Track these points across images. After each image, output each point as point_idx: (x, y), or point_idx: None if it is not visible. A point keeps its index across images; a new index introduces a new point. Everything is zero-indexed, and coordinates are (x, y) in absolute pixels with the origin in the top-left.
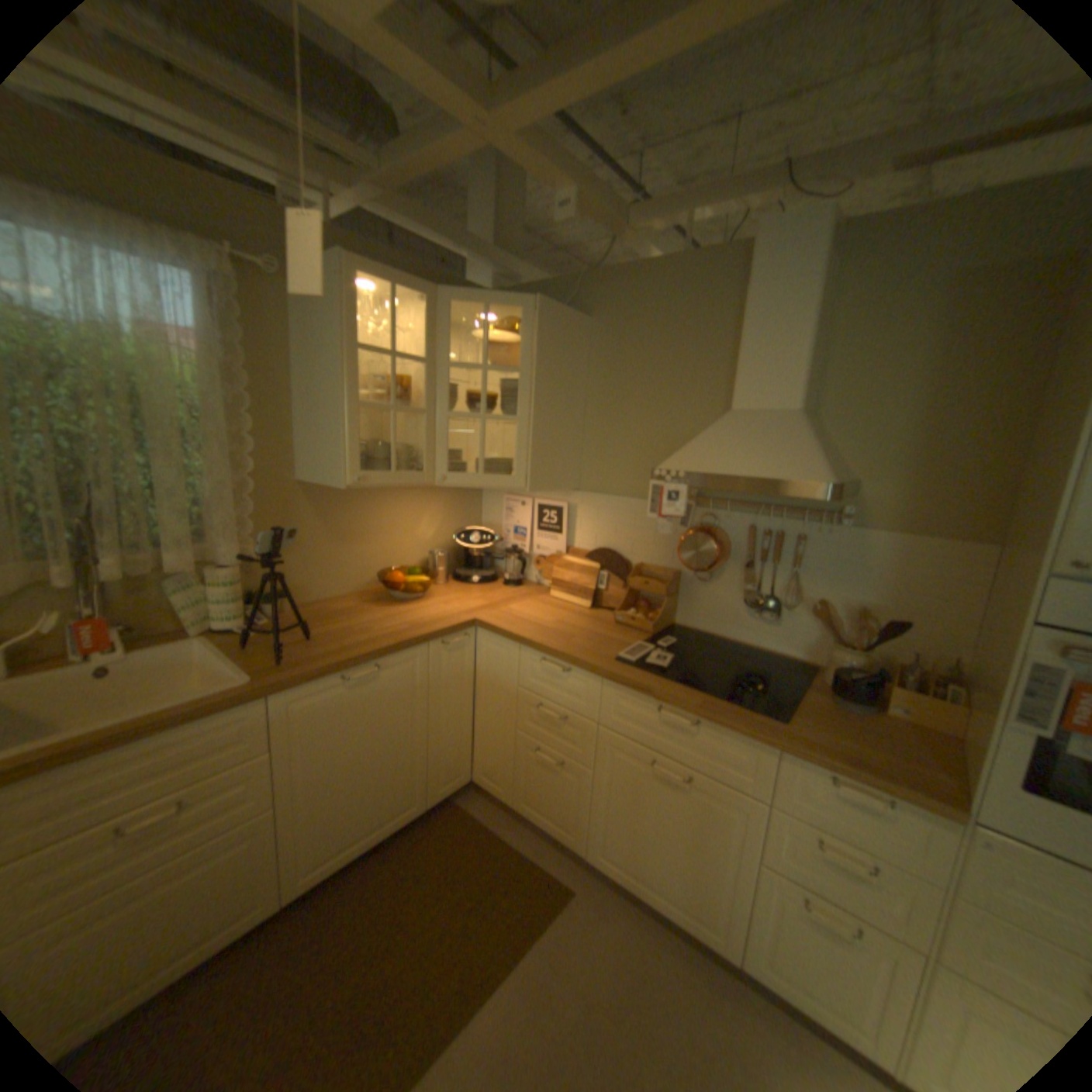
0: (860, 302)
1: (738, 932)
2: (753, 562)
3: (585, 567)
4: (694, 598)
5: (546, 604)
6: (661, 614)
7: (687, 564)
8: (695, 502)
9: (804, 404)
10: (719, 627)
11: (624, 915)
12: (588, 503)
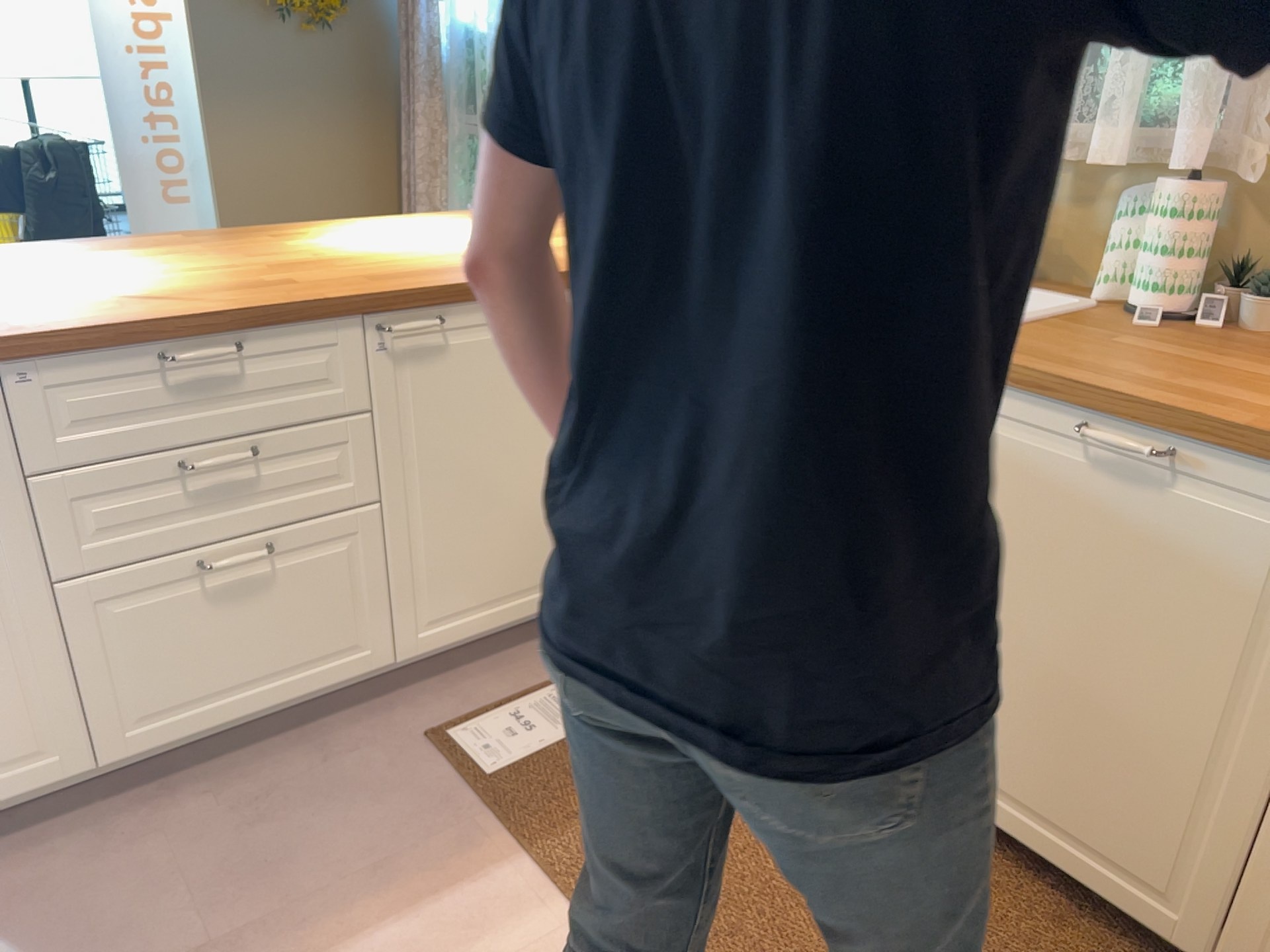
0: None
1: None
2: None
3: None
4: None
5: None
6: None
7: None
8: None
9: None
10: None
11: None
12: None
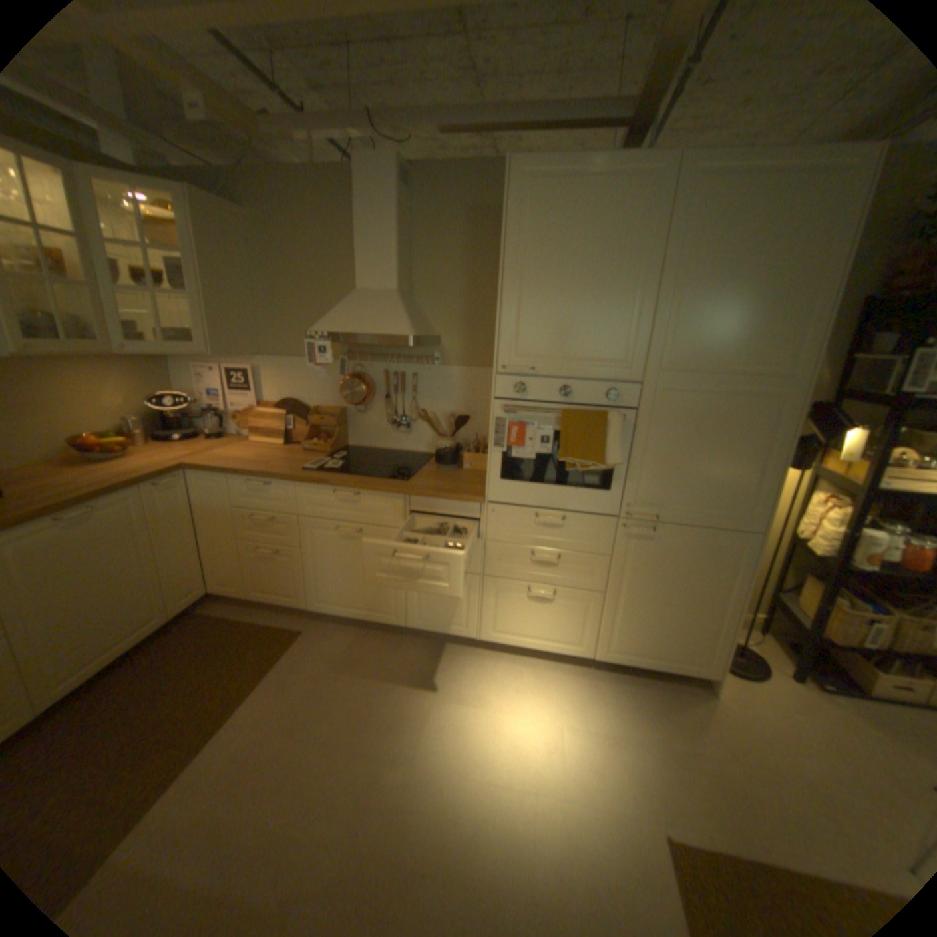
0: (424, 221)
1: (400, 608)
2: (390, 395)
3: (275, 414)
4: (358, 426)
5: (246, 447)
6: (335, 438)
7: (348, 401)
8: (347, 358)
9: (398, 287)
10: (377, 442)
11: (337, 631)
12: (268, 364)
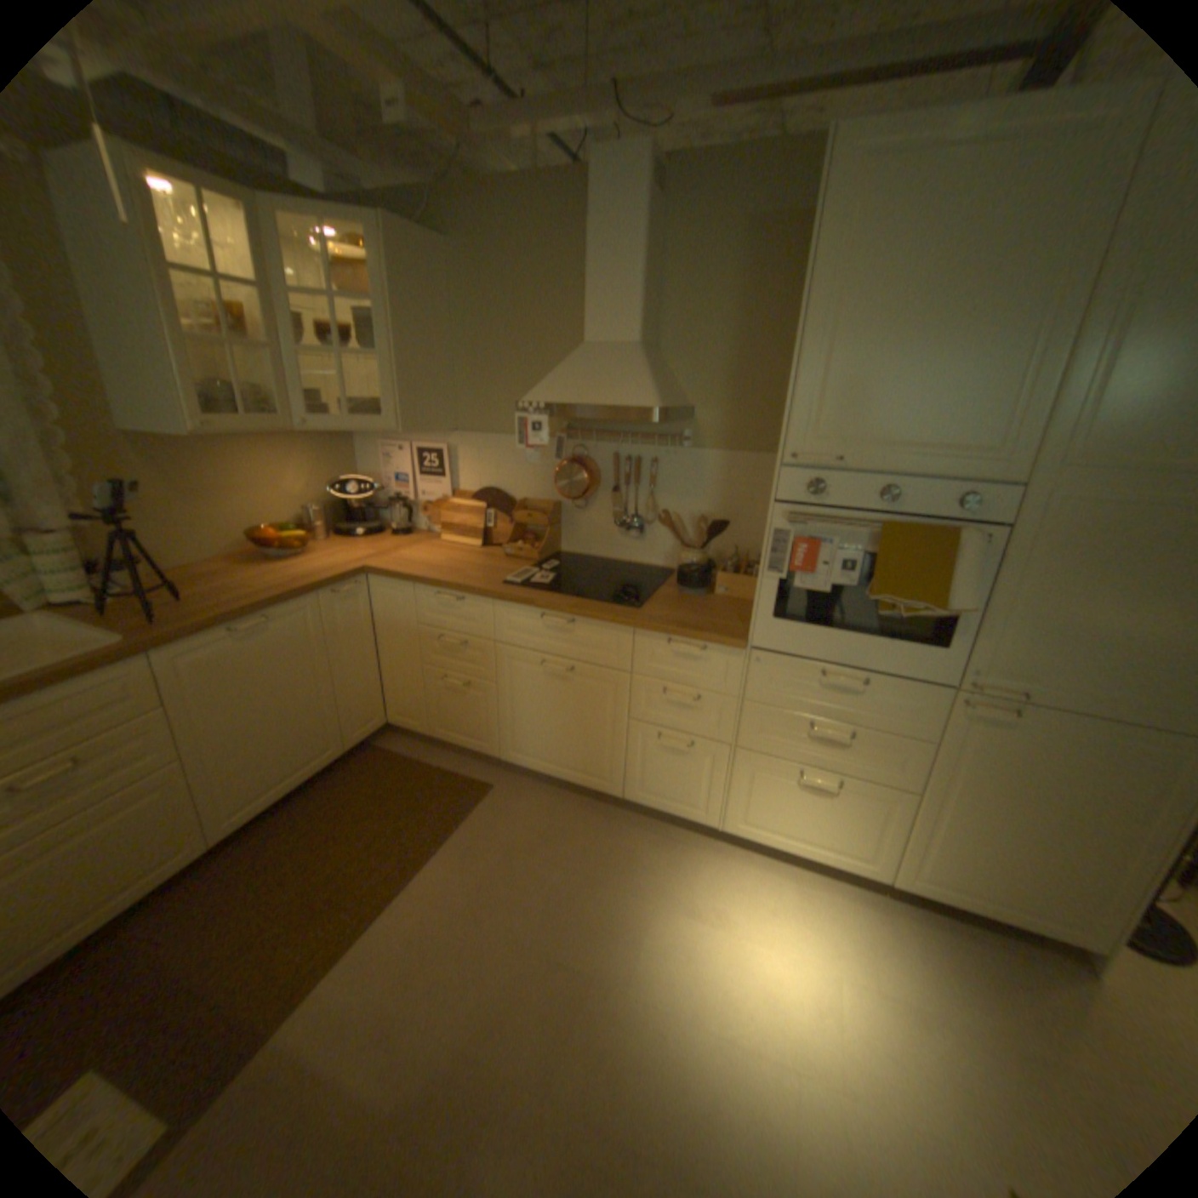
0: (683, 240)
1: (617, 773)
2: (619, 487)
3: (472, 508)
4: (574, 526)
5: (437, 548)
6: (545, 542)
7: (563, 494)
8: (565, 435)
9: (641, 337)
10: (597, 549)
11: (535, 791)
12: (467, 443)
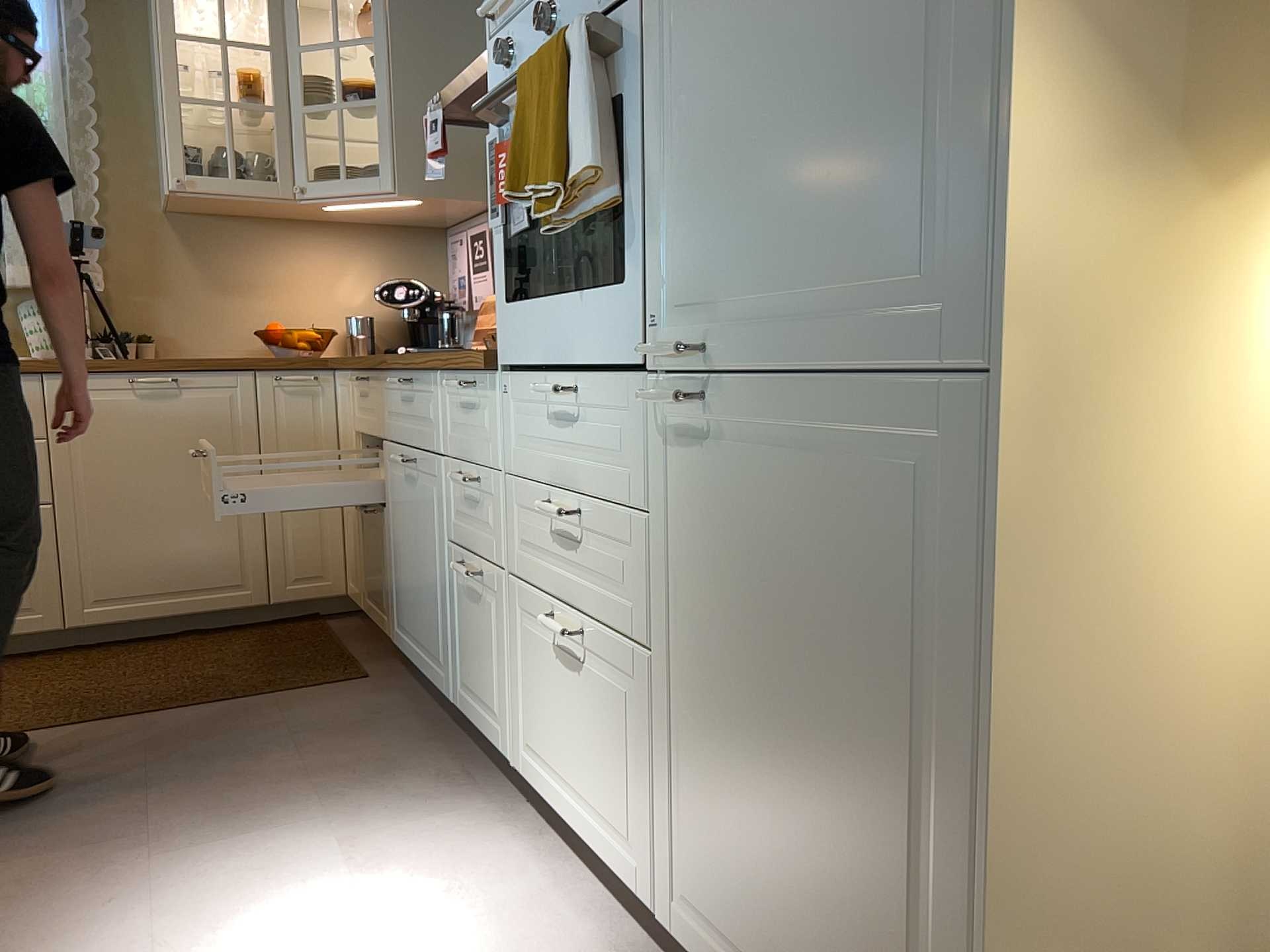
0: None
1: (447, 651)
2: None
3: None
4: None
5: None
6: None
7: None
8: None
9: None
10: None
11: (406, 694)
12: None
